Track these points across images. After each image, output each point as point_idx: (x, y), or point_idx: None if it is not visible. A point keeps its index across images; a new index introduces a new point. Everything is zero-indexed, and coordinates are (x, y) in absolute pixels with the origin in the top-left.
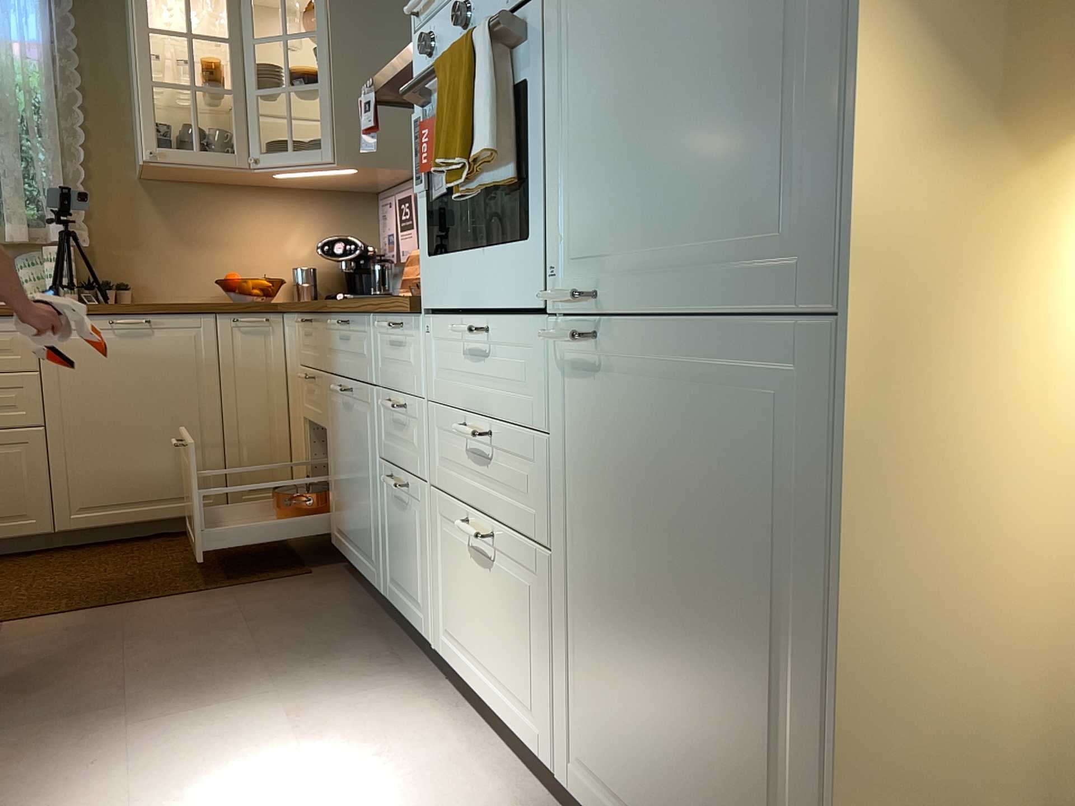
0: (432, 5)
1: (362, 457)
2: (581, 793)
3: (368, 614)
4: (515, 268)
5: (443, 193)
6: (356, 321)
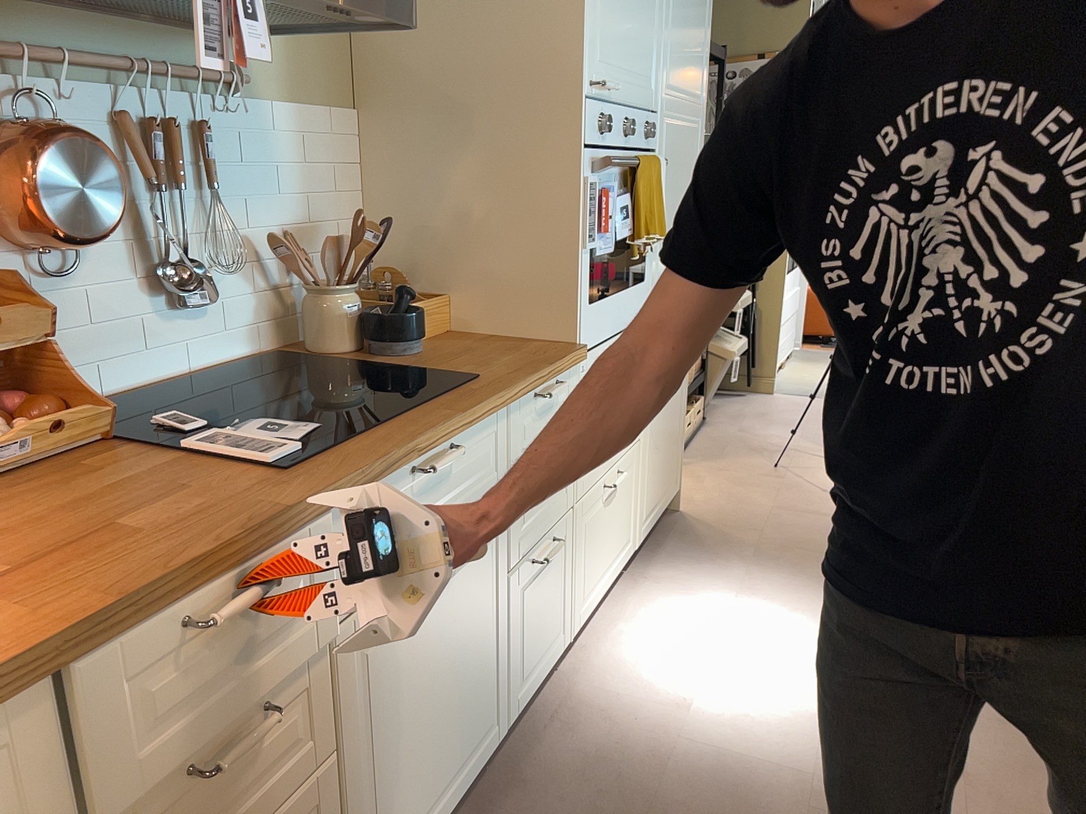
0: (602, 90)
1: (473, 619)
2: (643, 533)
3: (477, 812)
4: (637, 298)
5: (605, 251)
6: (472, 432)
